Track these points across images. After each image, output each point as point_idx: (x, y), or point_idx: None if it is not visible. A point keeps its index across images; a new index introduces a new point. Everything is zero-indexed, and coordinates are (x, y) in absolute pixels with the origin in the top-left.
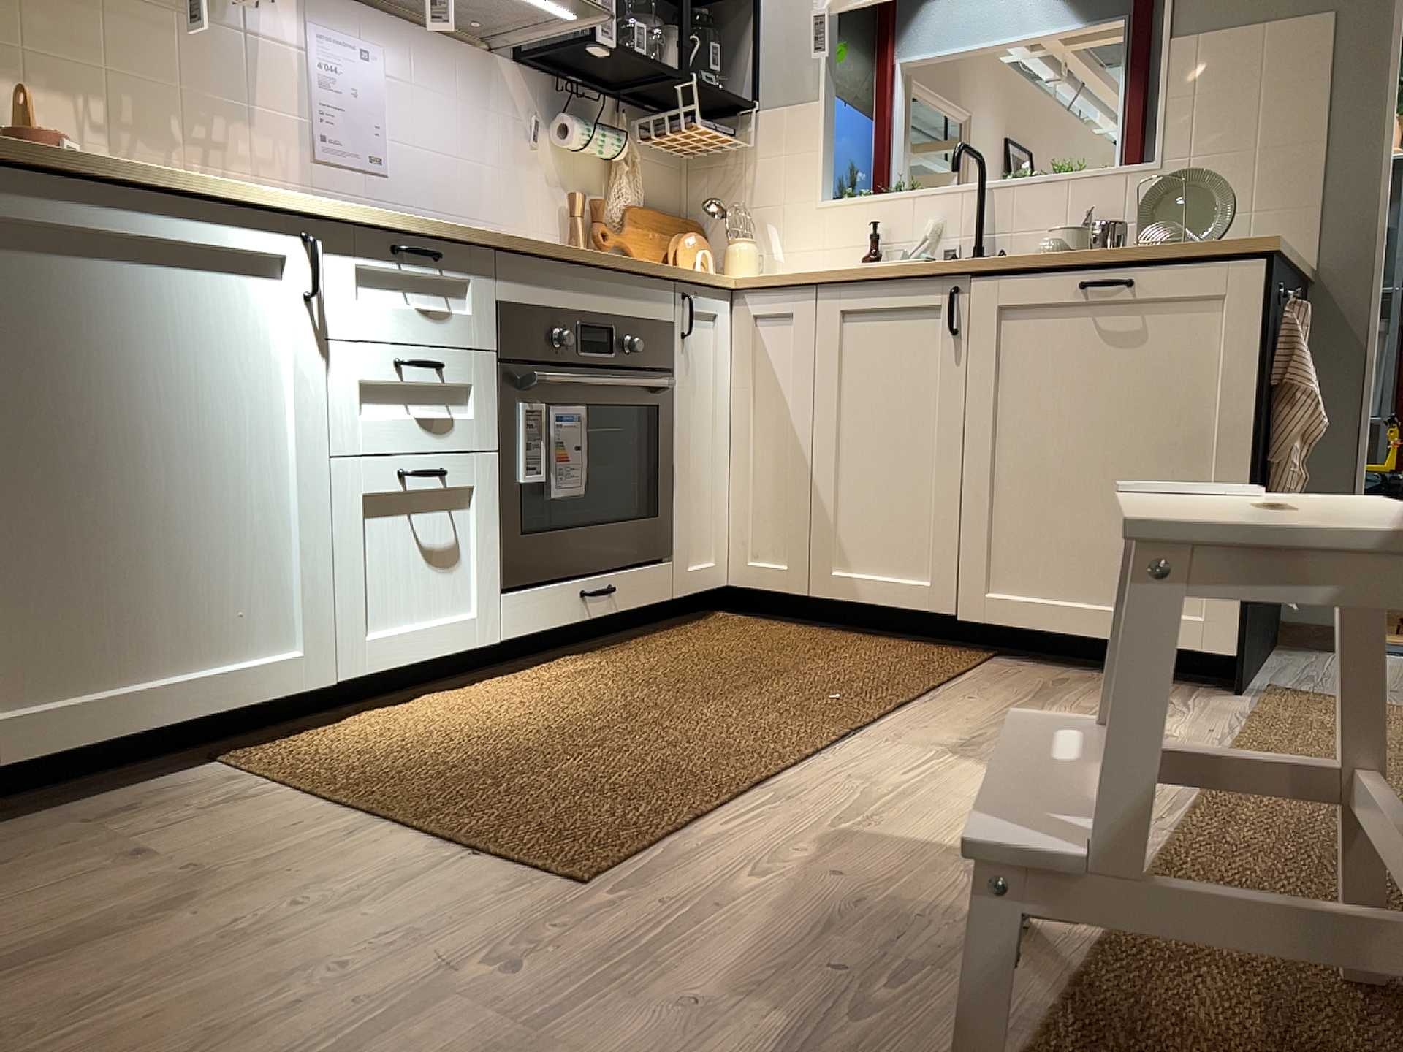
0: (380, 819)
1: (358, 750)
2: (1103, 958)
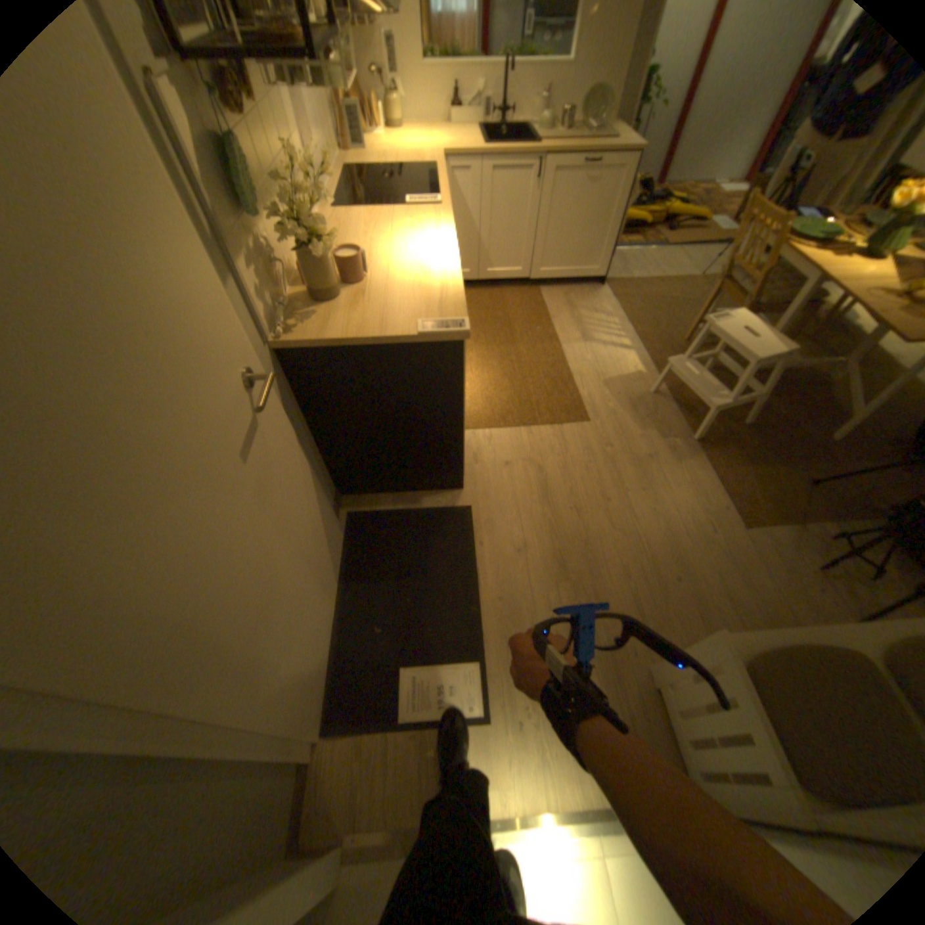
0: (533, 426)
1: (484, 408)
2: (672, 391)
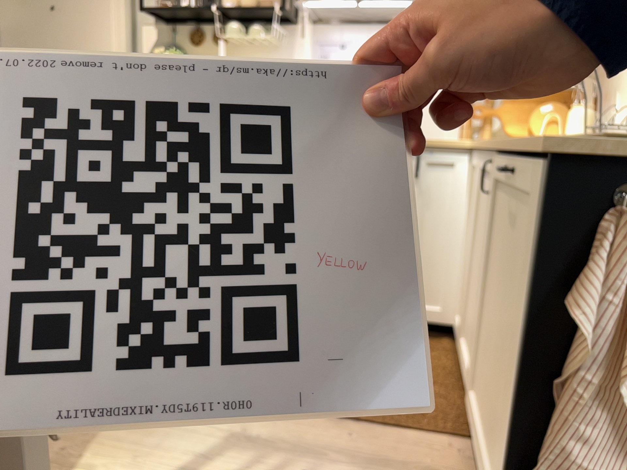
0: None
1: None
2: None
